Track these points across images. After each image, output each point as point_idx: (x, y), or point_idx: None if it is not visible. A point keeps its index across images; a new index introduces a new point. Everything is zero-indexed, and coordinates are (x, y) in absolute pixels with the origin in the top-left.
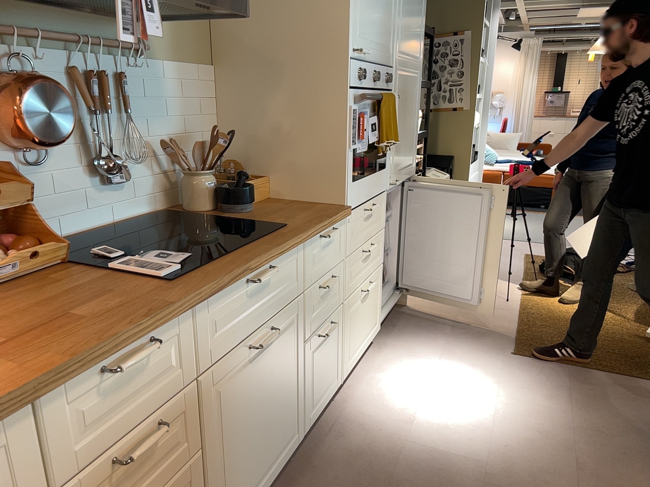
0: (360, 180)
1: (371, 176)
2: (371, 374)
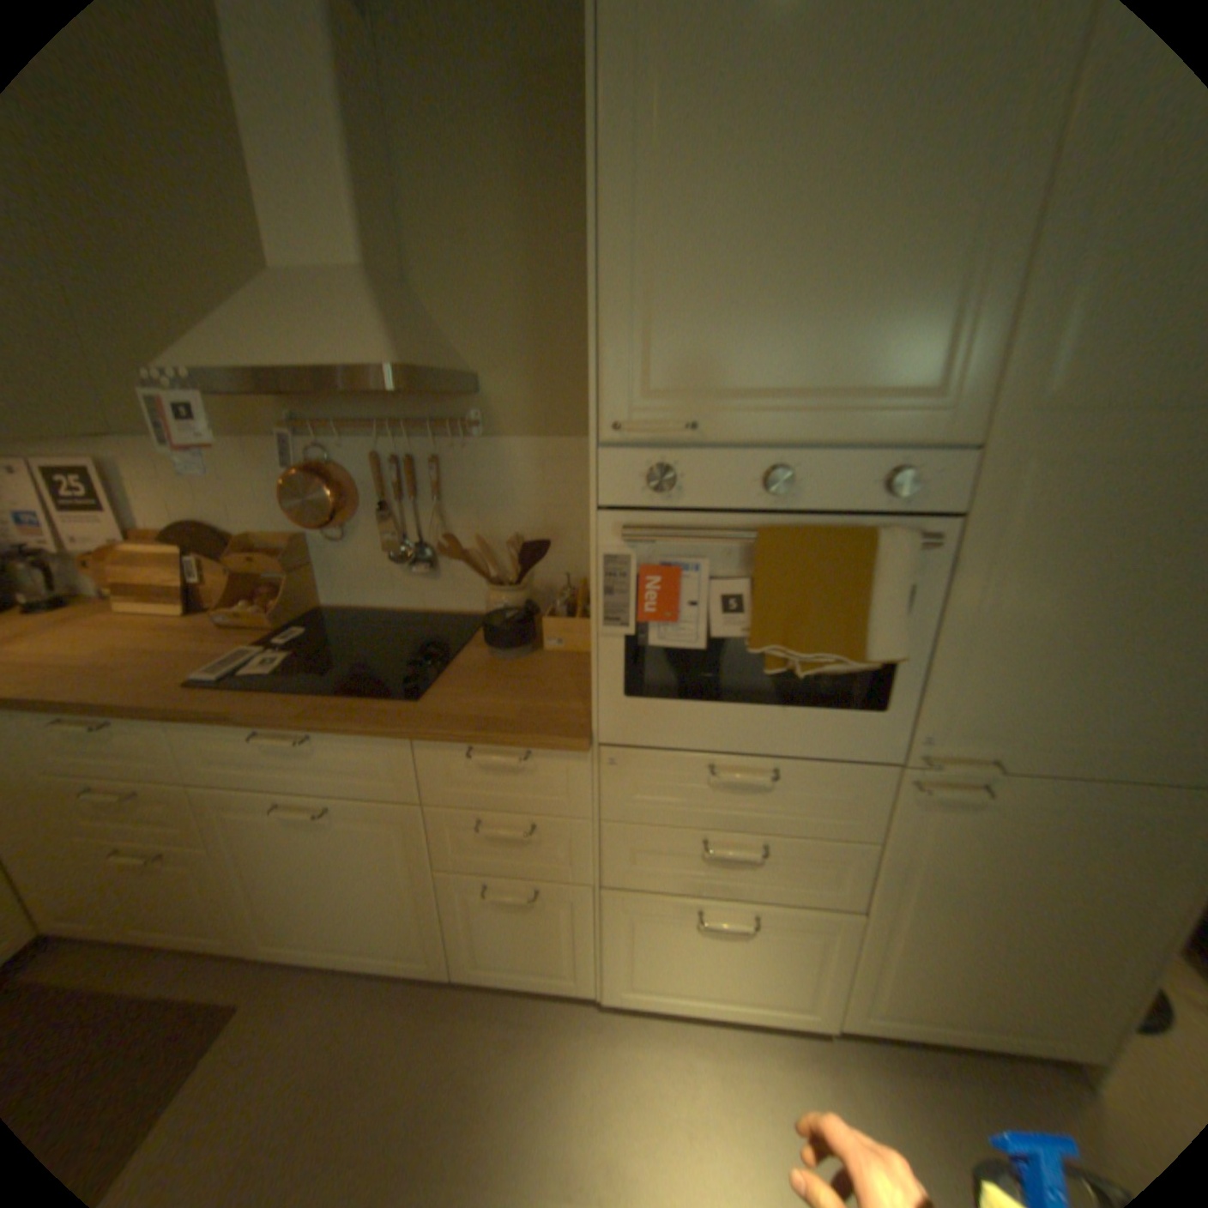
0: (676, 702)
1: (757, 708)
2: (706, 1065)
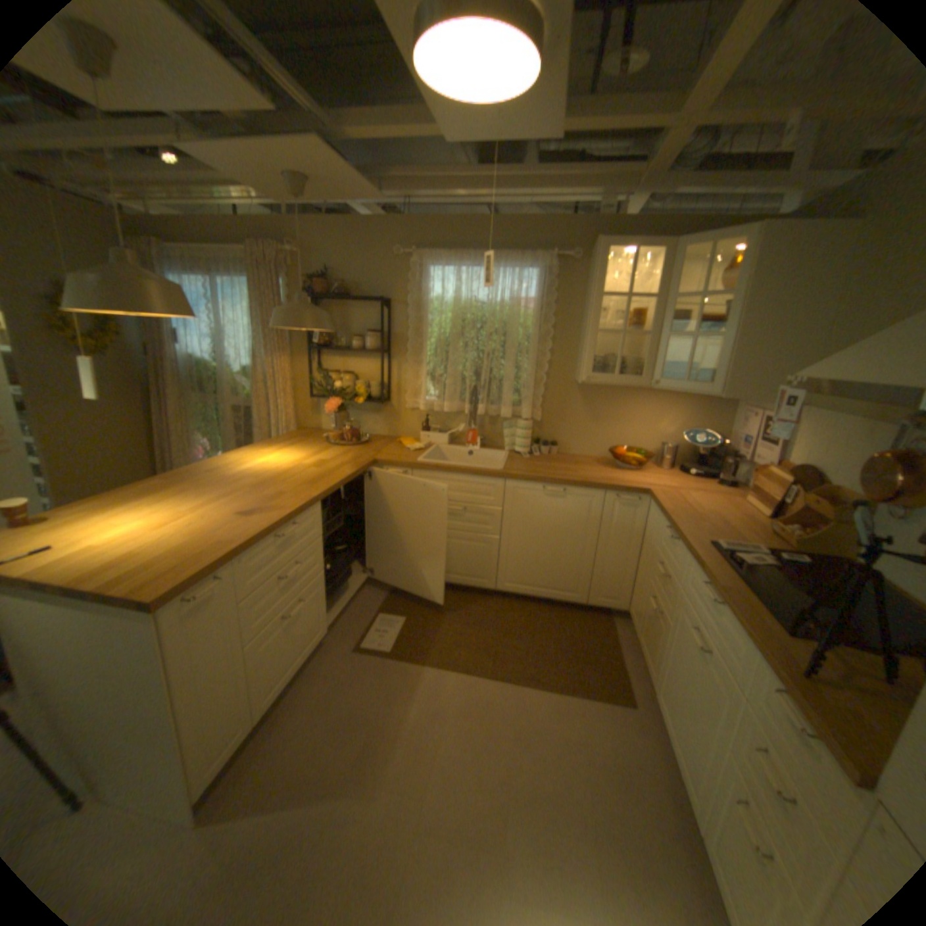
0: None
1: None
2: None
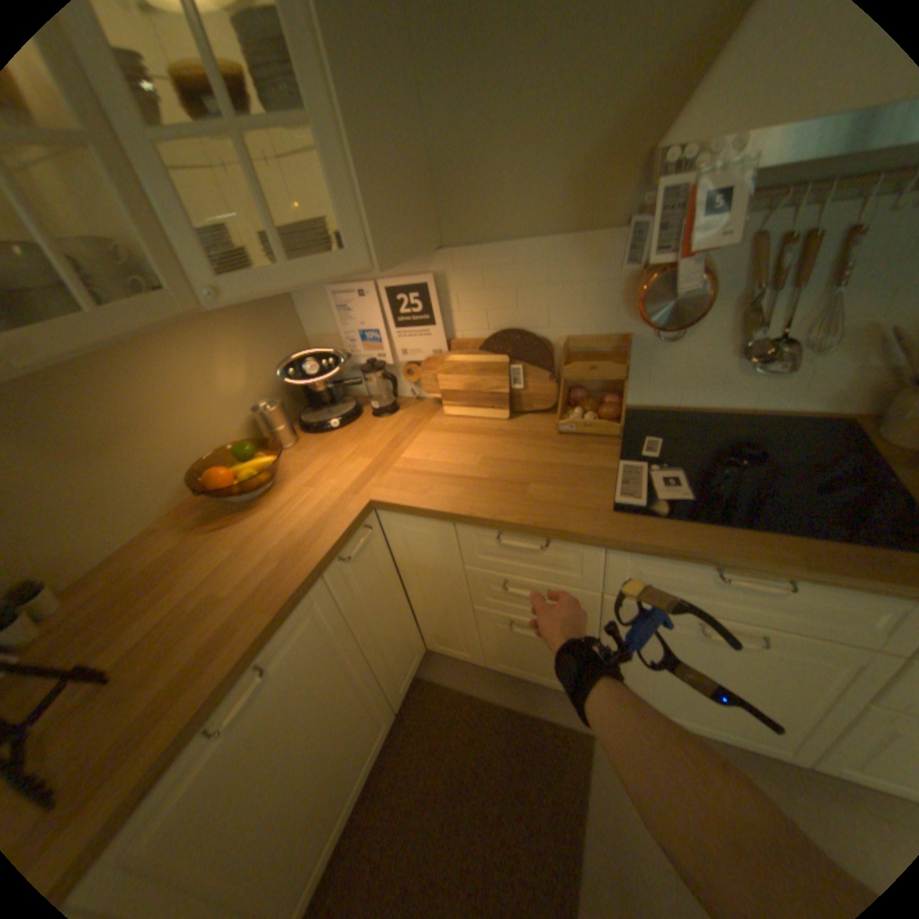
0: None
1: None
2: None
